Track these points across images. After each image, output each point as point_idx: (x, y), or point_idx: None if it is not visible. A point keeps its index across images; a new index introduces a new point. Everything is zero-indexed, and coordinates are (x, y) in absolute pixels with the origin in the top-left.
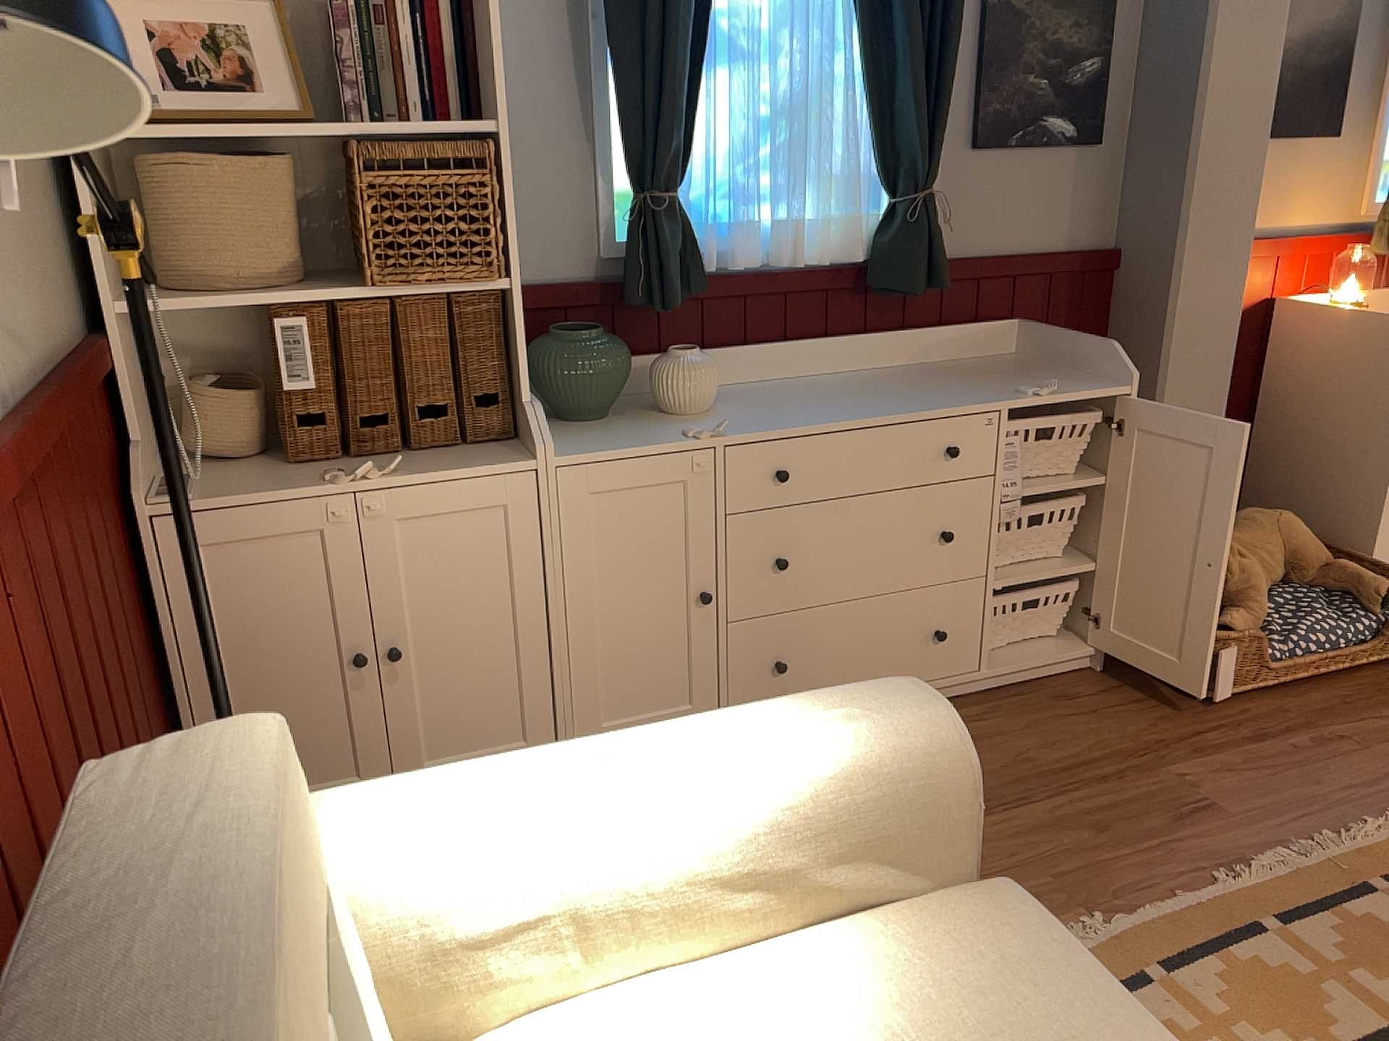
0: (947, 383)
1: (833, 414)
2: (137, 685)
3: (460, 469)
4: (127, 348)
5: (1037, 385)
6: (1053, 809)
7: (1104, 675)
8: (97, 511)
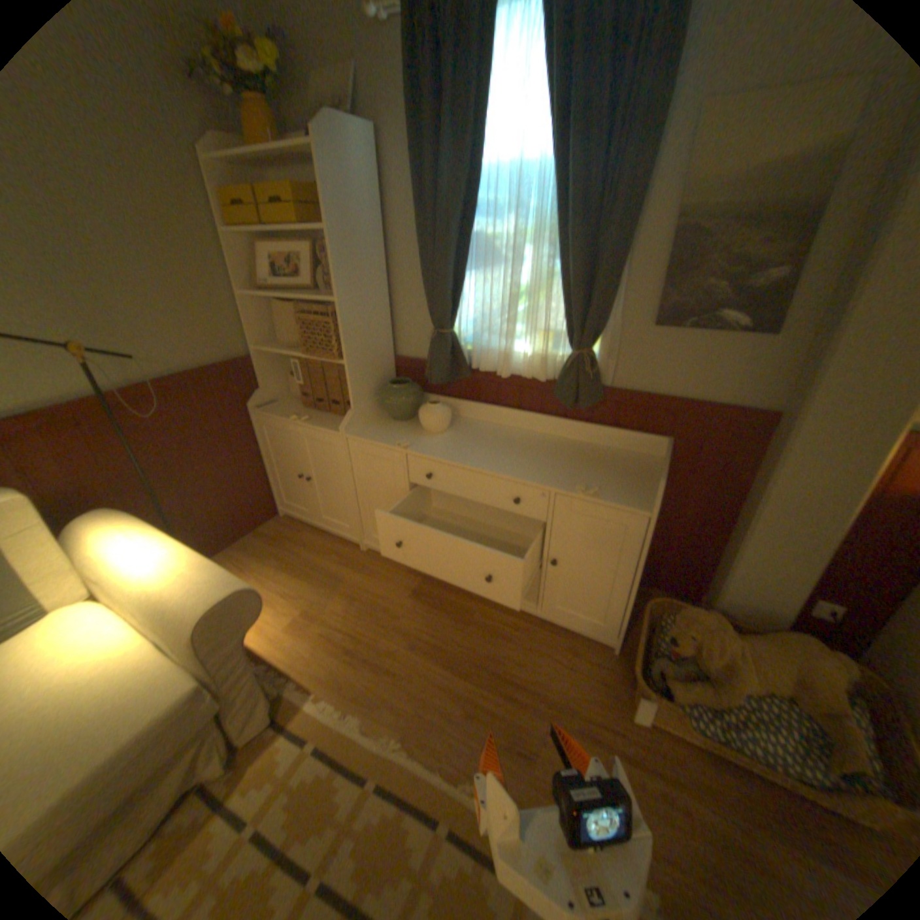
0: (570, 459)
1: (469, 456)
2: (235, 458)
3: (324, 426)
4: (263, 358)
5: (598, 483)
6: (471, 689)
7: (617, 656)
8: (219, 408)
